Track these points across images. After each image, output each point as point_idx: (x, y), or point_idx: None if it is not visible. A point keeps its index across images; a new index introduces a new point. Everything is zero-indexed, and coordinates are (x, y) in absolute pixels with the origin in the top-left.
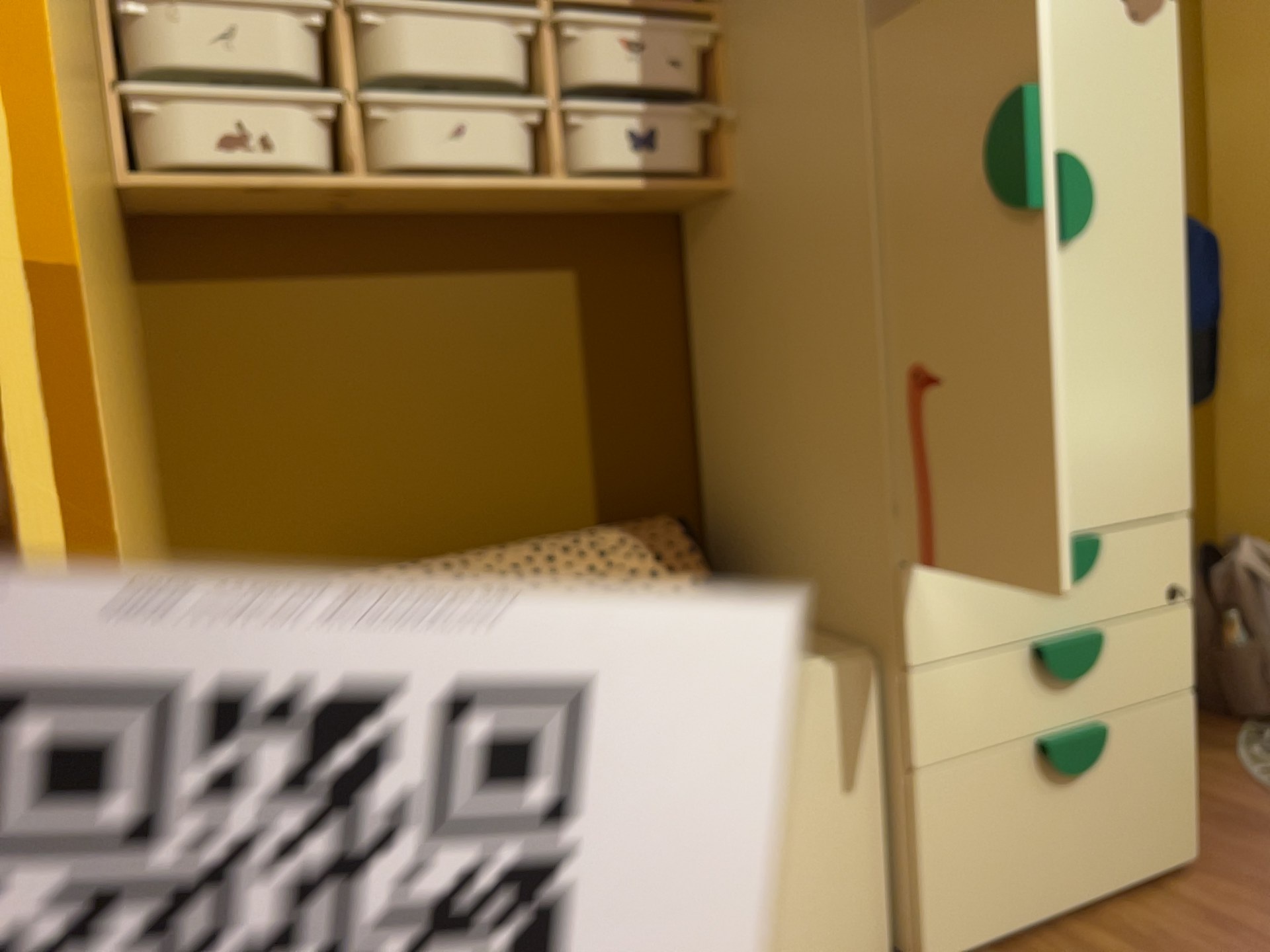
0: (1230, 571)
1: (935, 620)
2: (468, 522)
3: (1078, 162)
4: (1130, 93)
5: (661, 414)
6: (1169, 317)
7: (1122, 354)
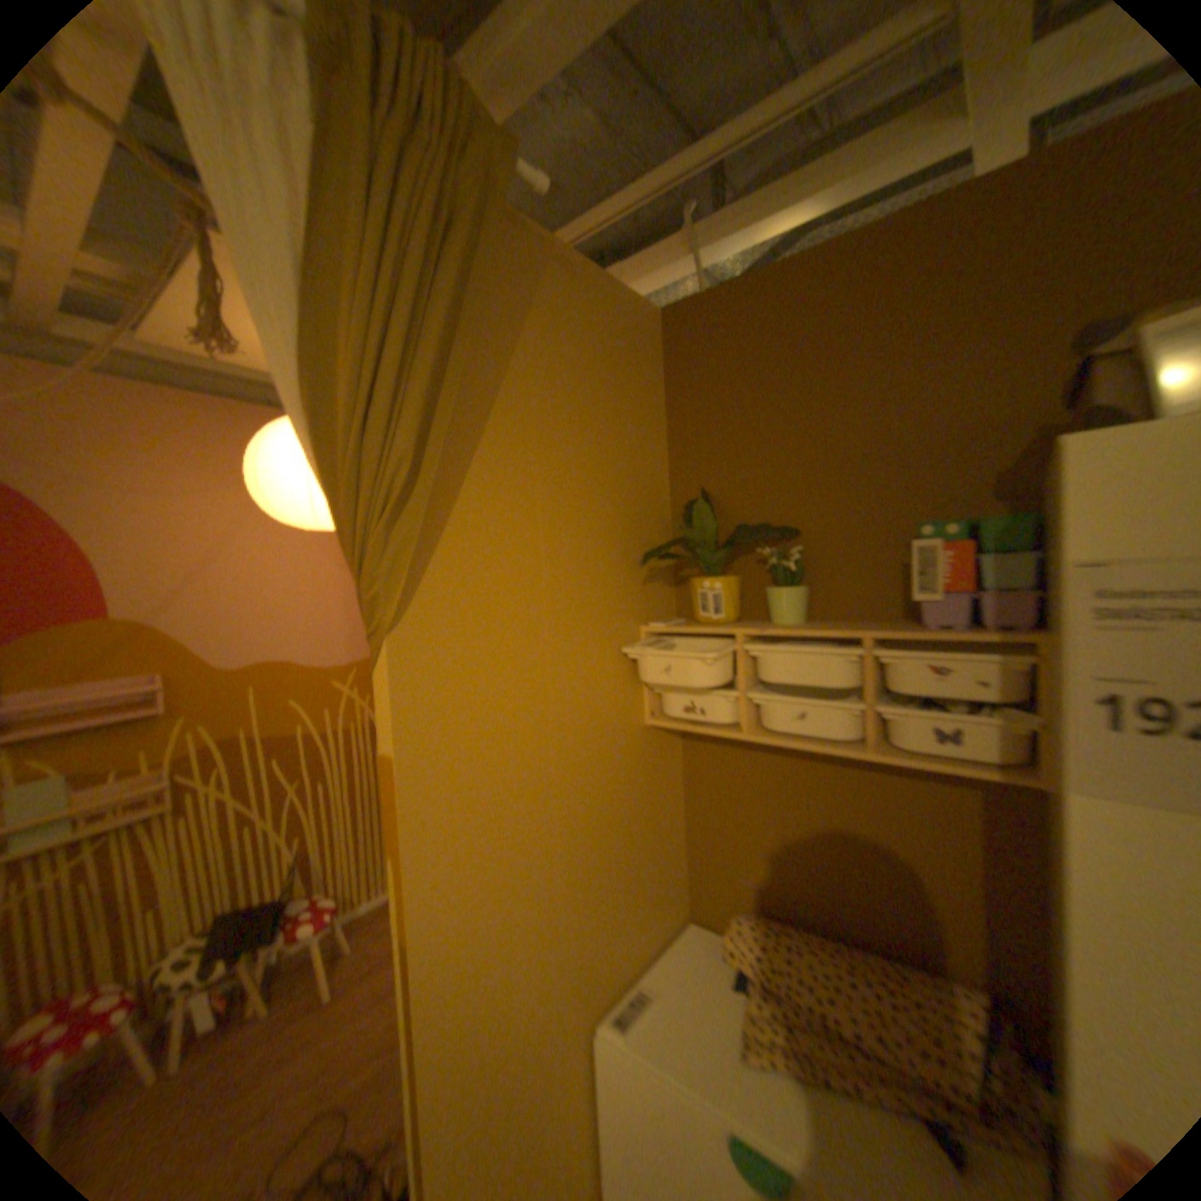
0: None
1: None
2: (832, 913)
3: None
4: None
5: (1006, 911)
6: None
7: None
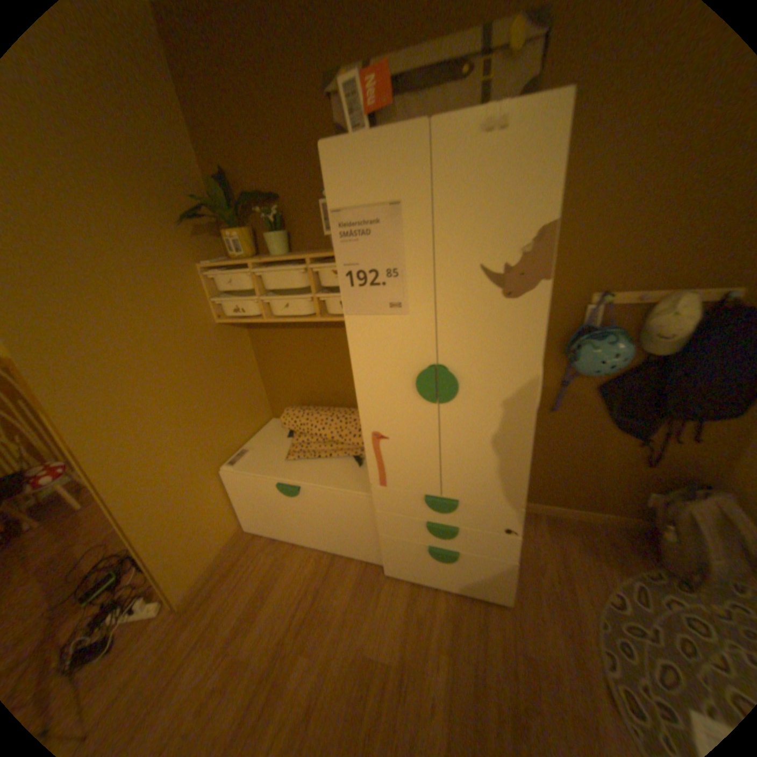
0: (675, 511)
1: (383, 501)
2: (329, 396)
3: (446, 372)
4: (496, 336)
5: None
6: (515, 437)
7: (480, 445)
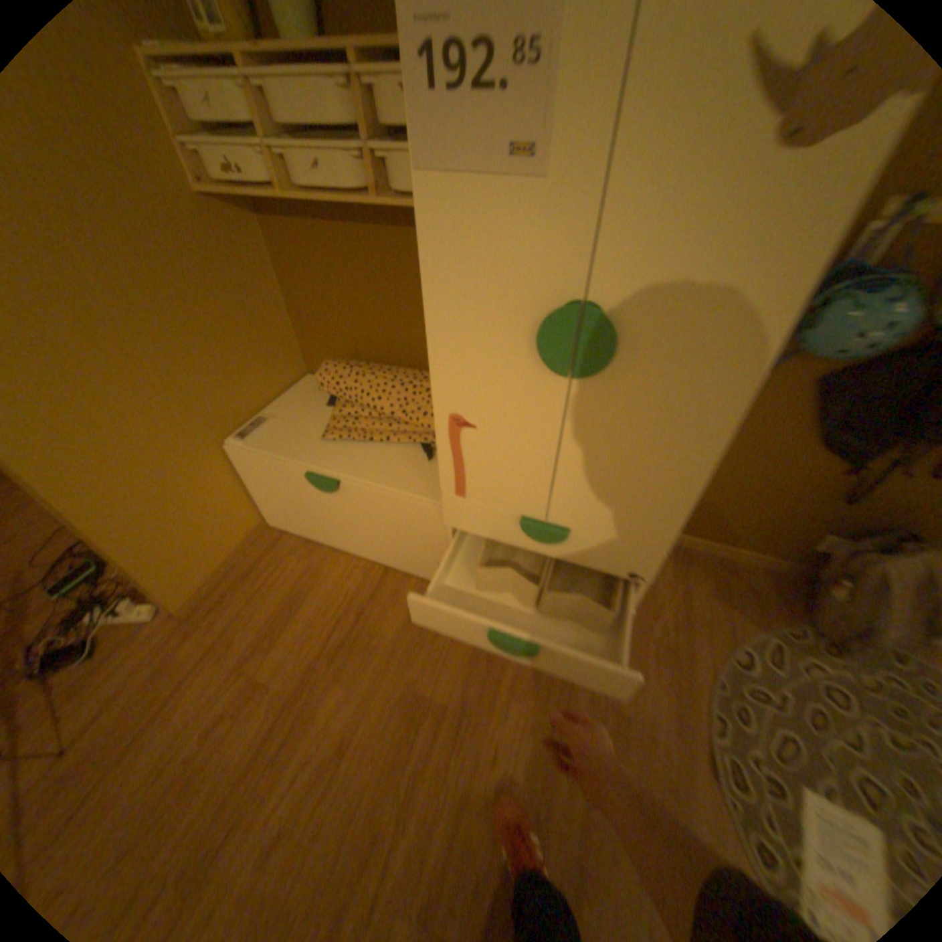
0: (863, 565)
1: (457, 514)
2: (391, 348)
3: (599, 318)
4: (723, 247)
5: None
6: (690, 449)
7: (625, 456)
